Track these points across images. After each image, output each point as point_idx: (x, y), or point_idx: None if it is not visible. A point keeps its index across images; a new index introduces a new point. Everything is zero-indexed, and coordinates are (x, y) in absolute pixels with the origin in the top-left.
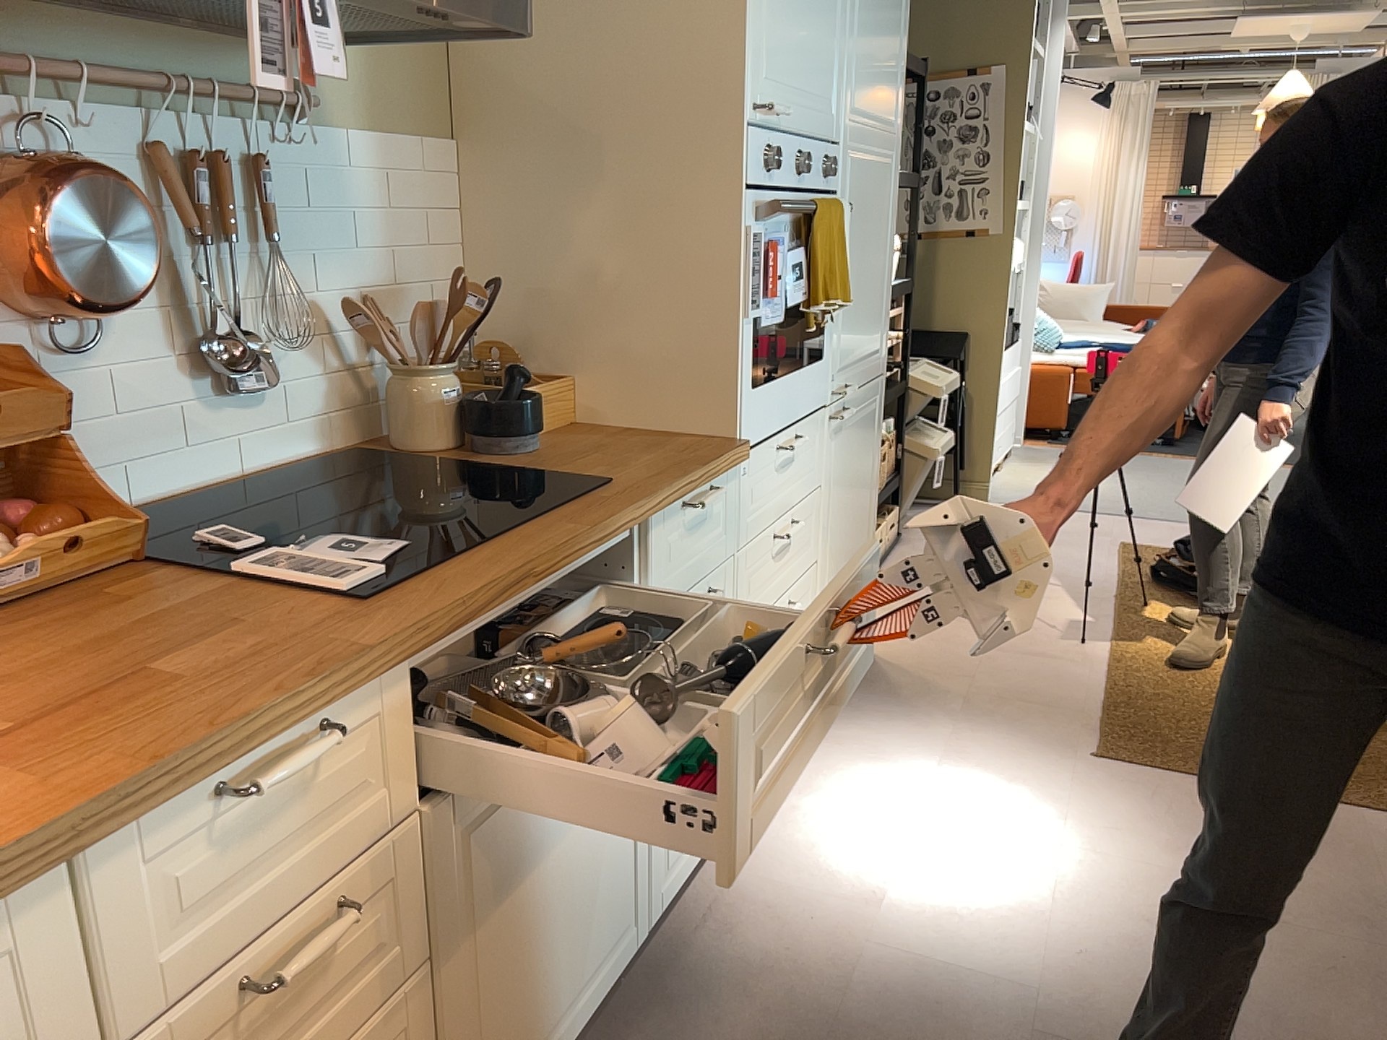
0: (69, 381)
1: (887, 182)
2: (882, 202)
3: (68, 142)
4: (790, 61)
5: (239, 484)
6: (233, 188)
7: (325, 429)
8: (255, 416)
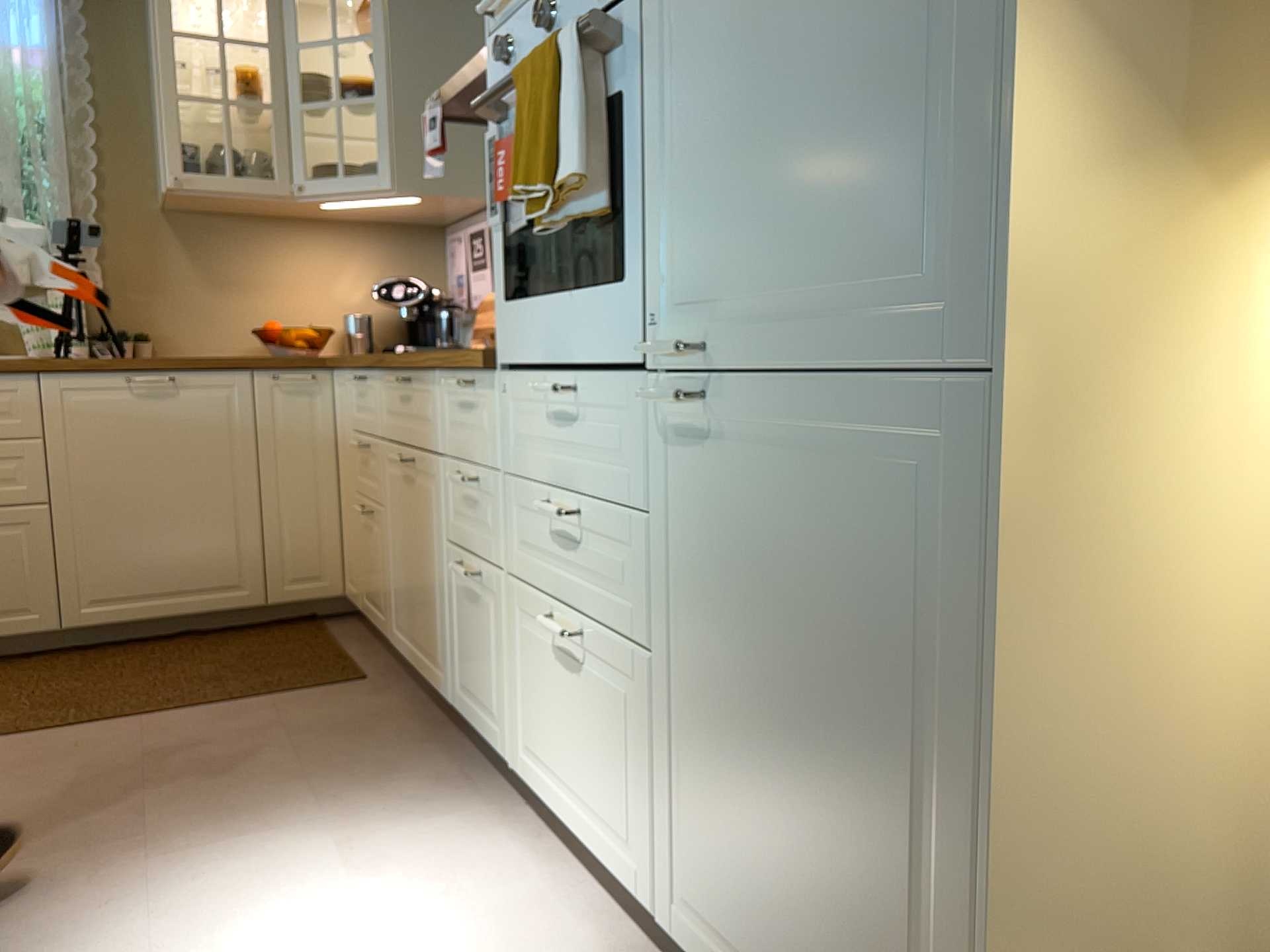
0: None
1: None
2: None
3: None
4: None
5: None
6: None
7: None
8: None
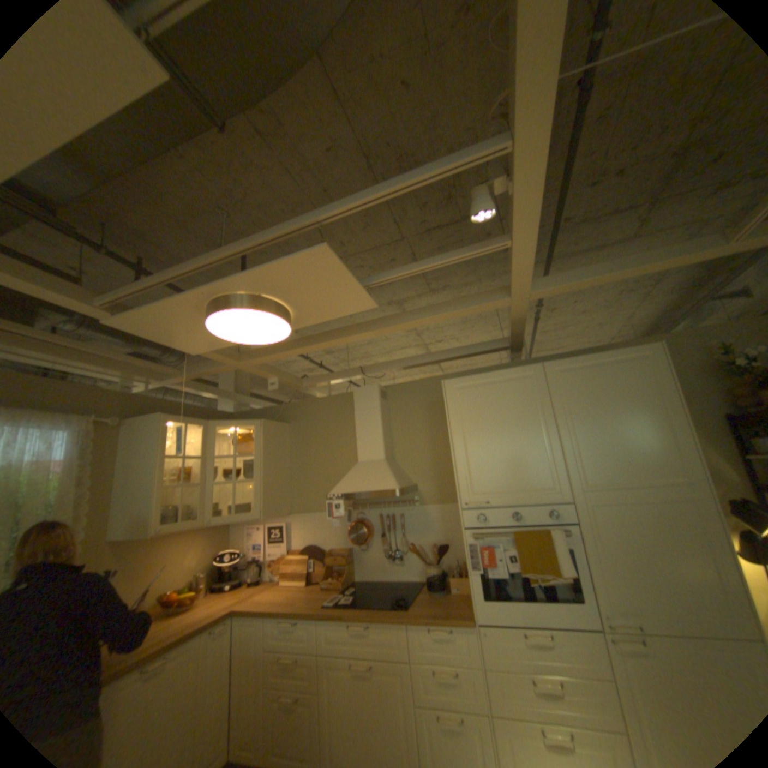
0: (364, 556)
1: (679, 512)
2: (676, 523)
3: (366, 516)
4: (494, 484)
5: (396, 584)
6: (396, 521)
7: (421, 576)
8: (401, 569)
